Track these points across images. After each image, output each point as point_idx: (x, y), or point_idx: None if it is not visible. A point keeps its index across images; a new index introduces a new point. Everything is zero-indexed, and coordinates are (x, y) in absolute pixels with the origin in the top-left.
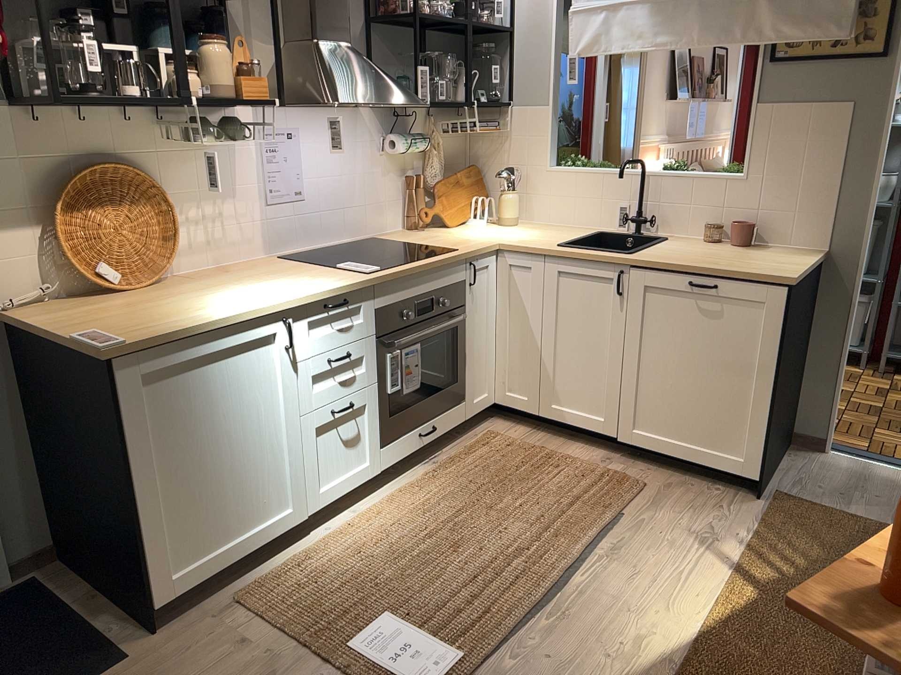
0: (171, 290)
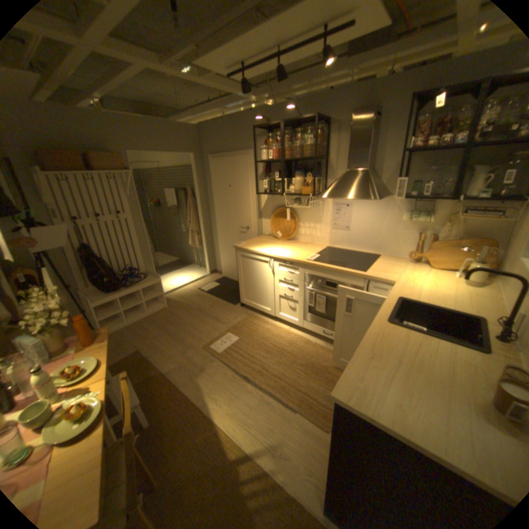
0: (282, 242)
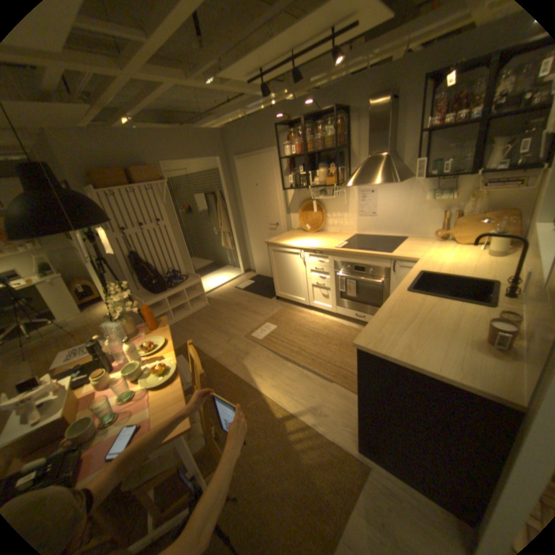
0: (311, 235)
